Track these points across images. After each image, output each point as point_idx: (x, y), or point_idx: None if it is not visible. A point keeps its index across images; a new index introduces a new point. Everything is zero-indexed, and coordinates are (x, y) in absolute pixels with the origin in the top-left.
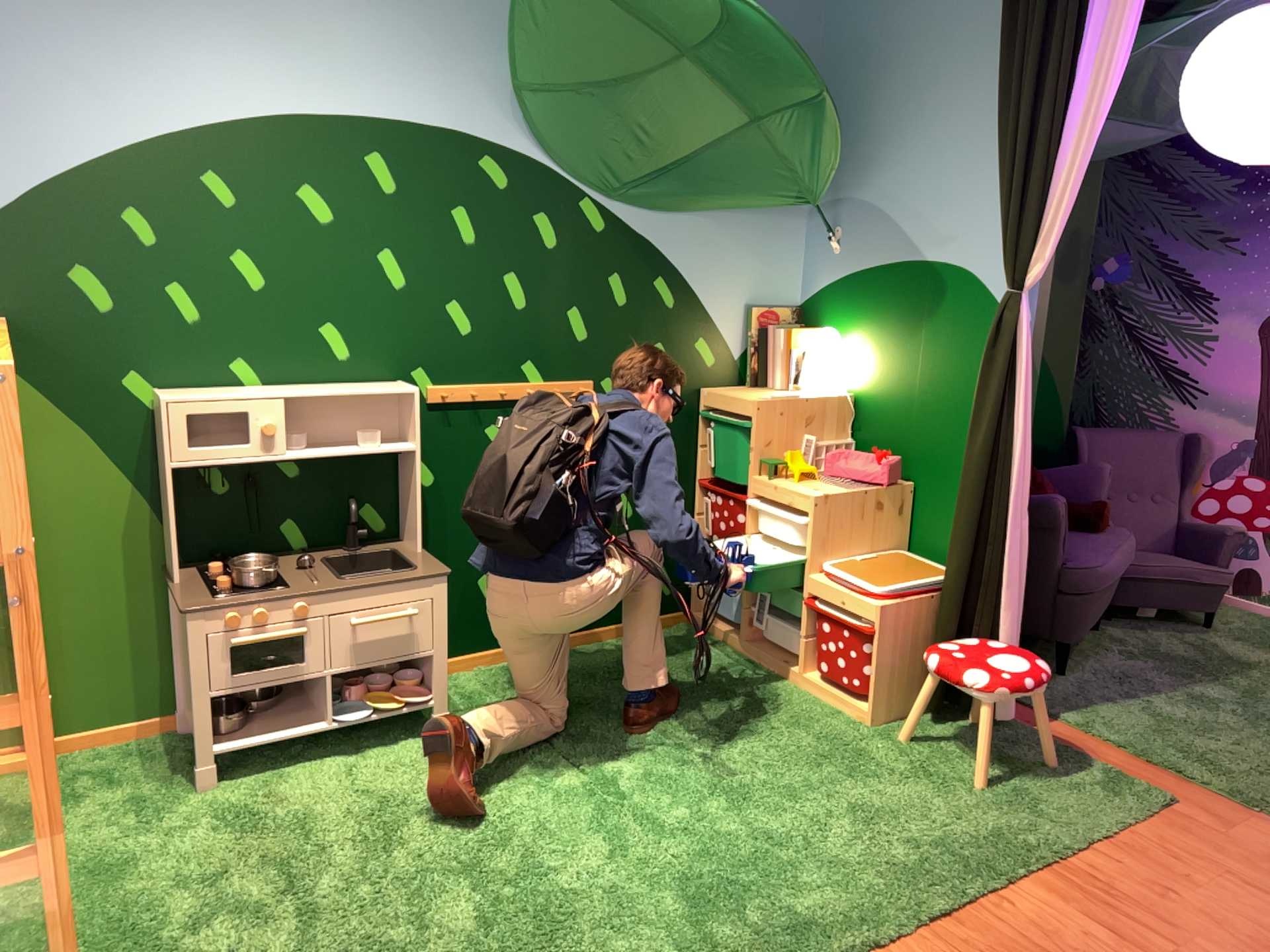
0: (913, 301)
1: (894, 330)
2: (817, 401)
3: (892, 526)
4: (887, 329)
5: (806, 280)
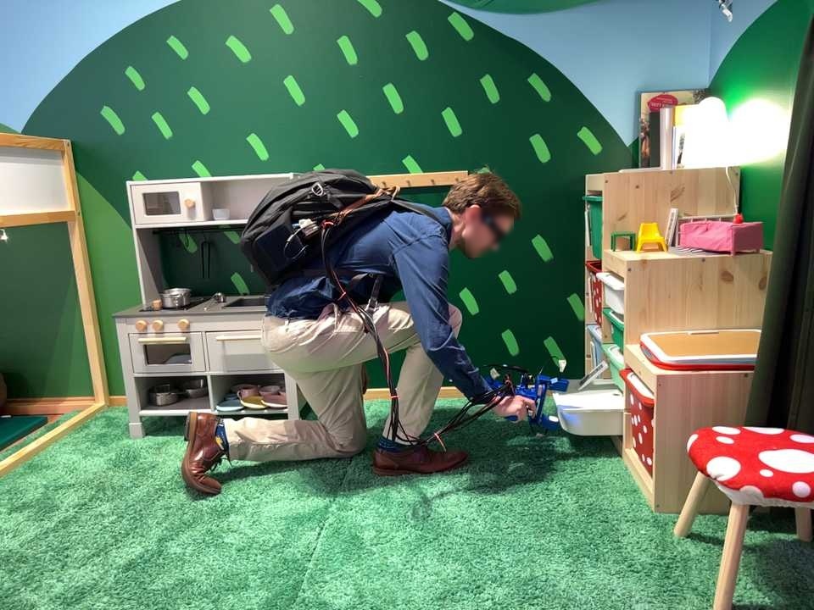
0: (783, 33)
1: (768, 75)
2: (684, 171)
3: (752, 303)
4: (762, 78)
5: (706, 54)
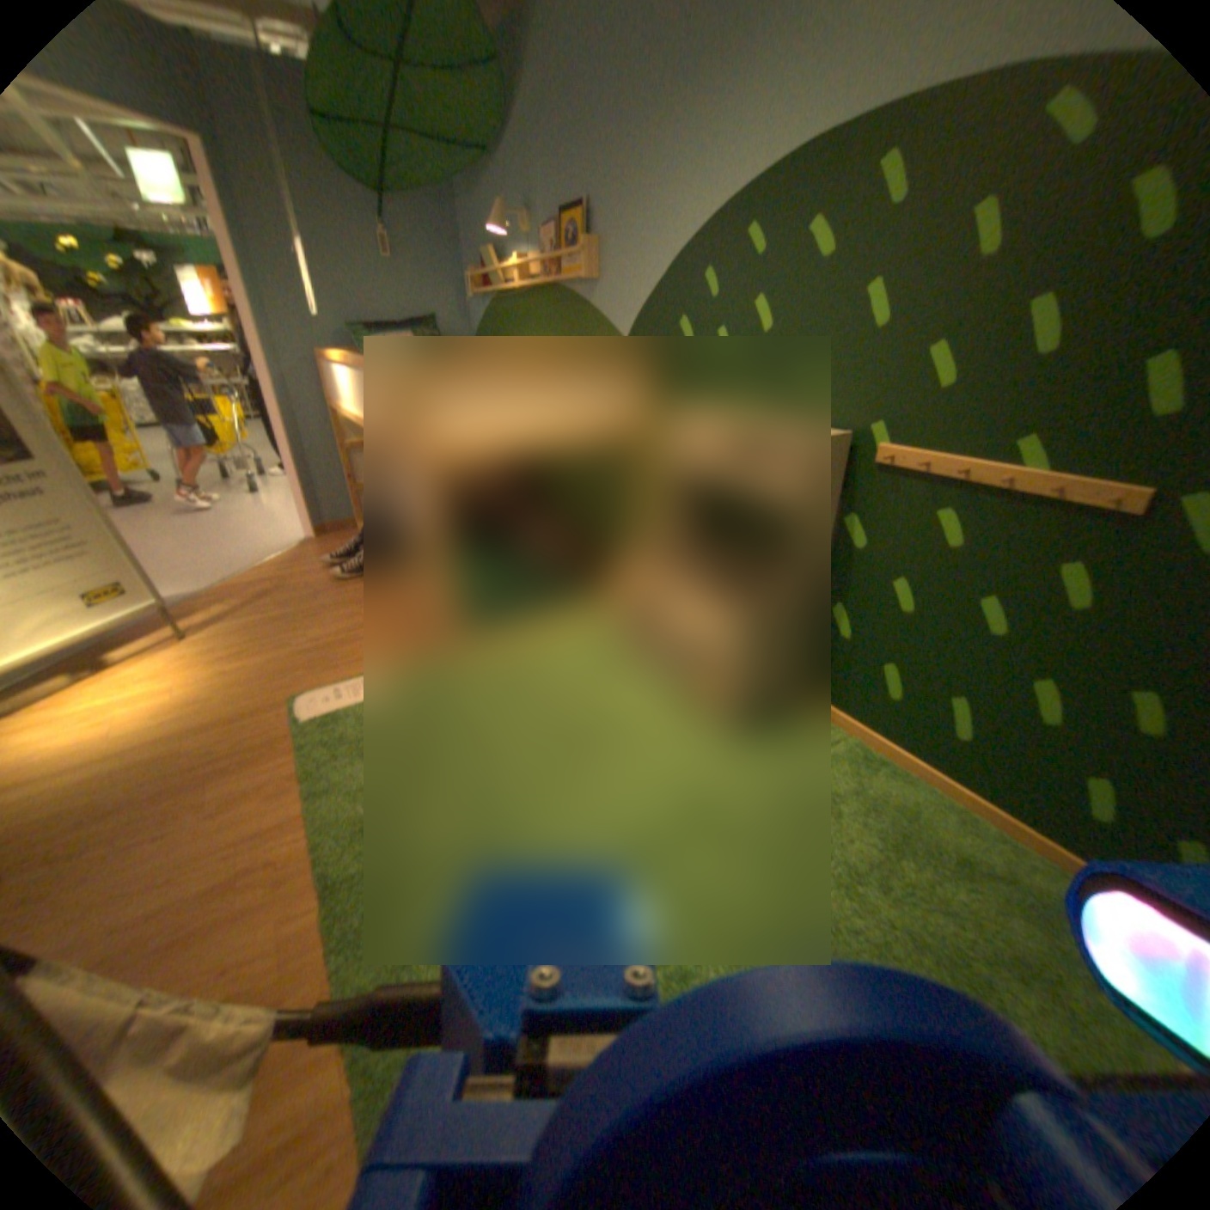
0: None
1: None
2: None
3: None
4: None
5: None
